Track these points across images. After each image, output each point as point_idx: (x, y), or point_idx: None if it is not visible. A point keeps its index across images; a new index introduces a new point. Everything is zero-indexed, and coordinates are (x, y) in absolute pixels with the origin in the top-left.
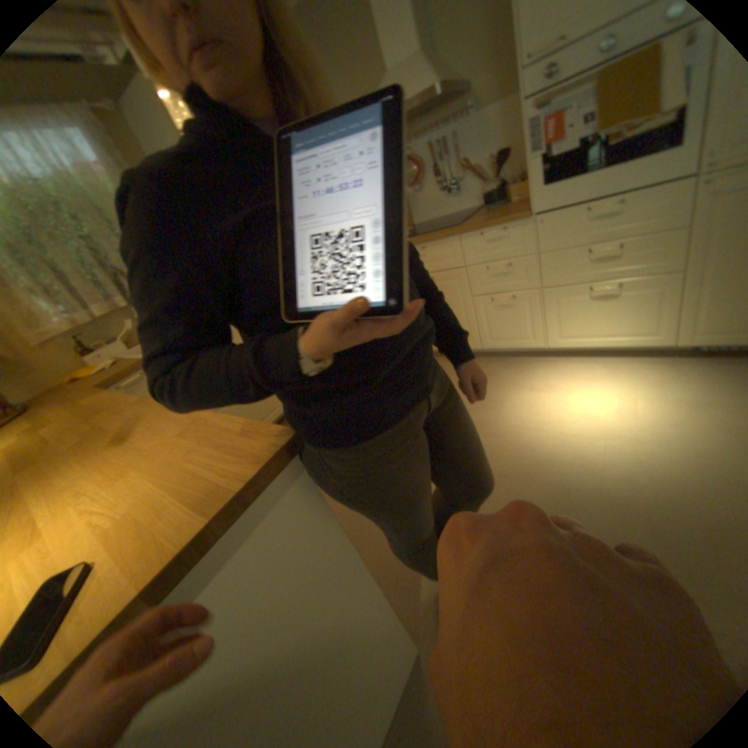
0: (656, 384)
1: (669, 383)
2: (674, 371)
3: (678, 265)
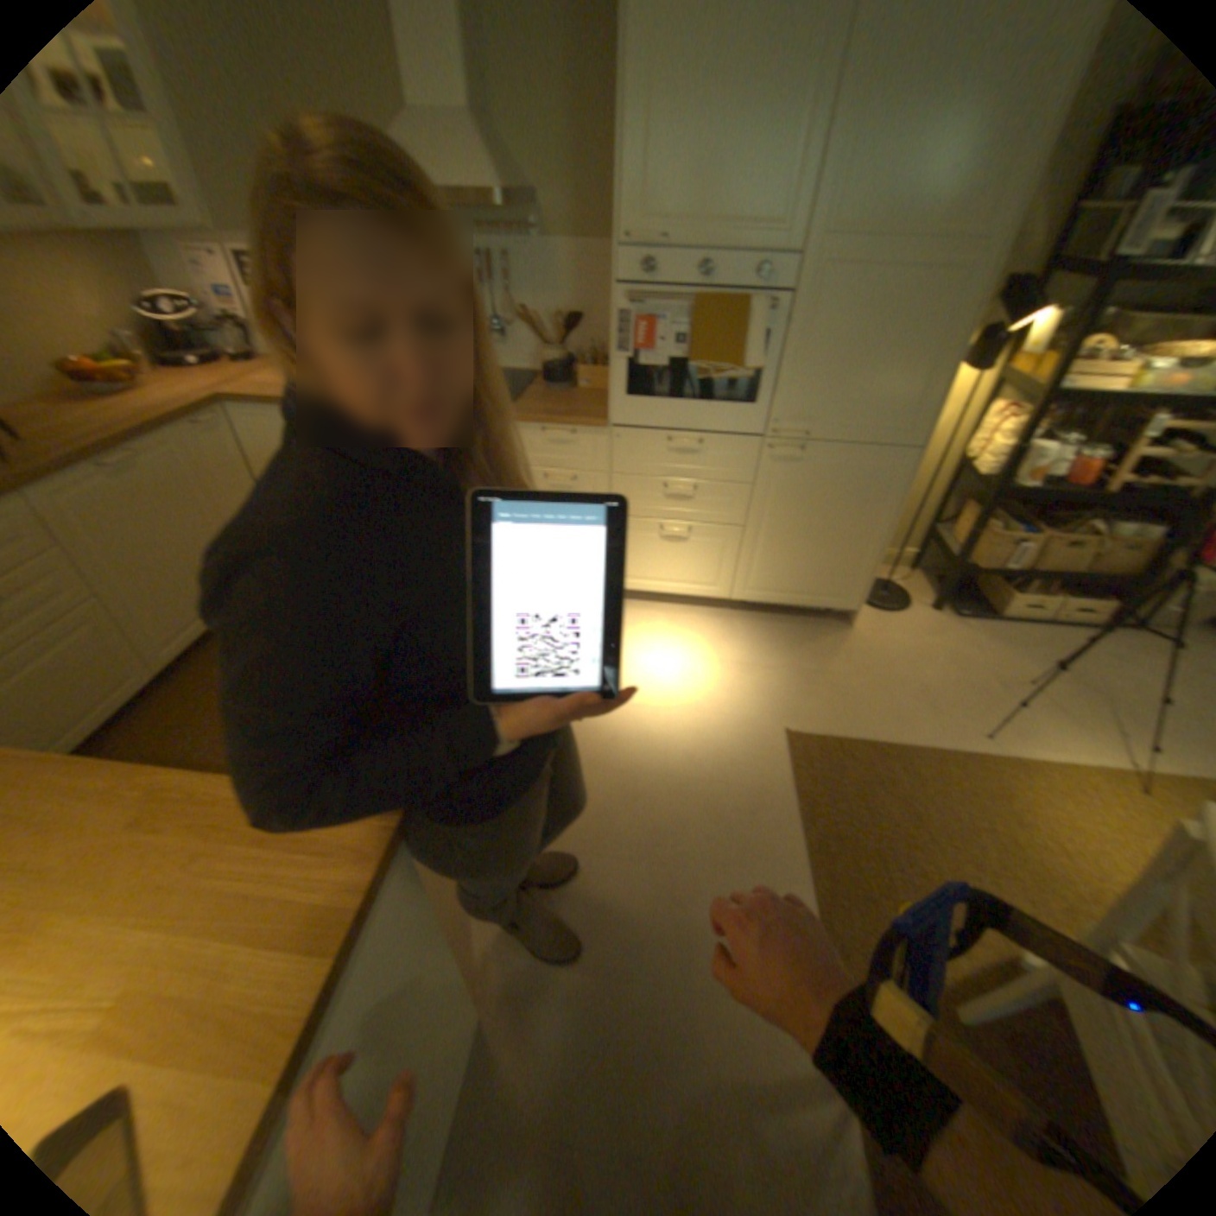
0: (710, 641)
1: (720, 641)
2: (724, 627)
3: (738, 521)
